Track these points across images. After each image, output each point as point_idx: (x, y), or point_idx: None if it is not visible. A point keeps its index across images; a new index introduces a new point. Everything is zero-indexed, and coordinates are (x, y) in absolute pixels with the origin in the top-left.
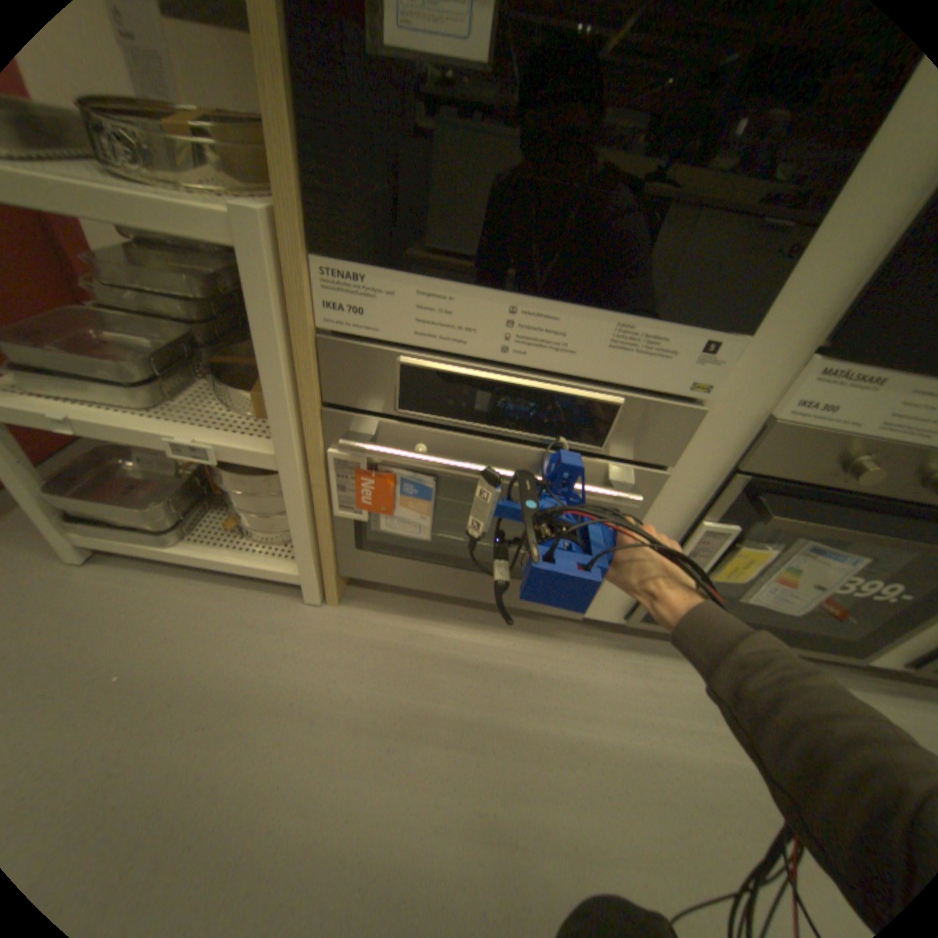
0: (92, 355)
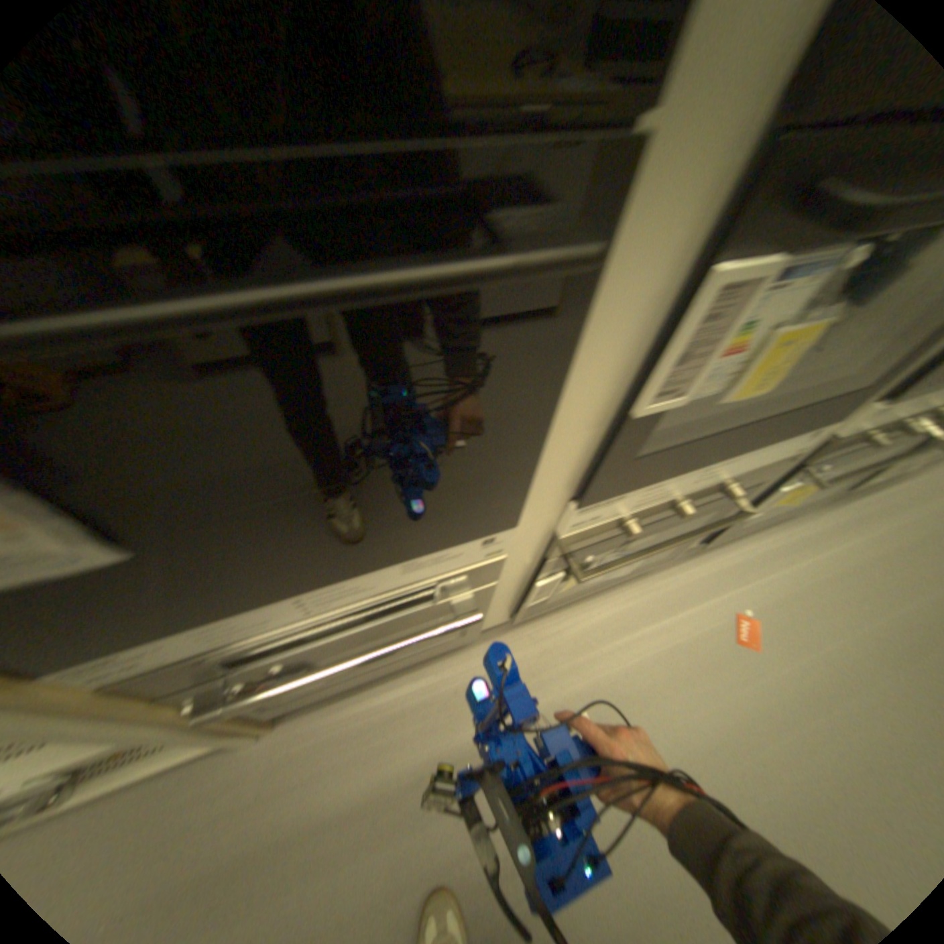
0: None
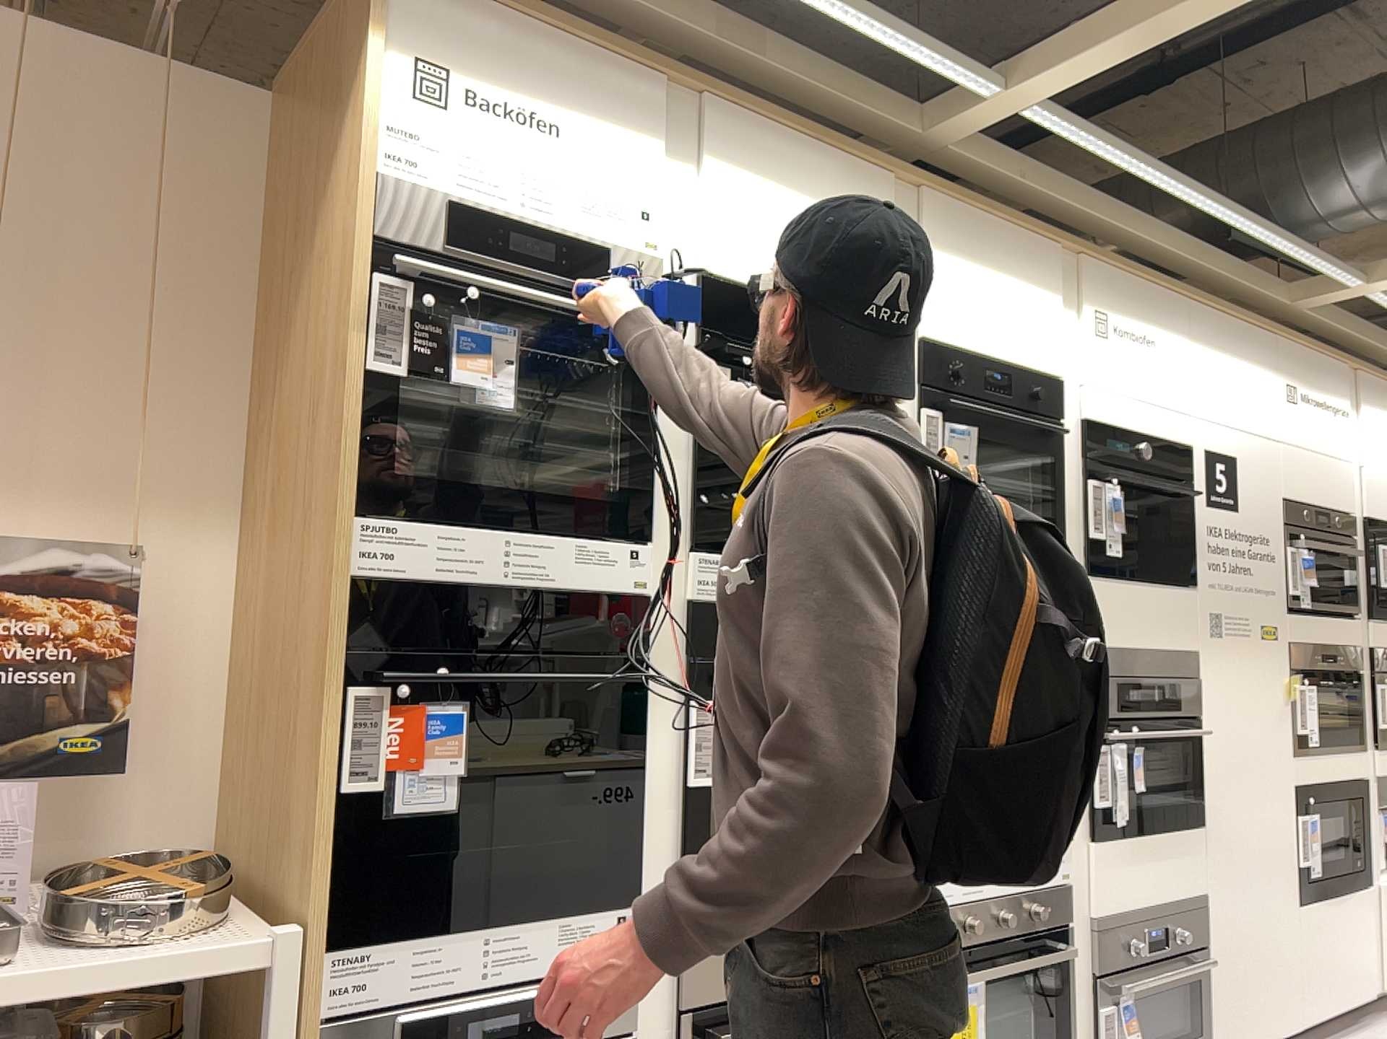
0: None
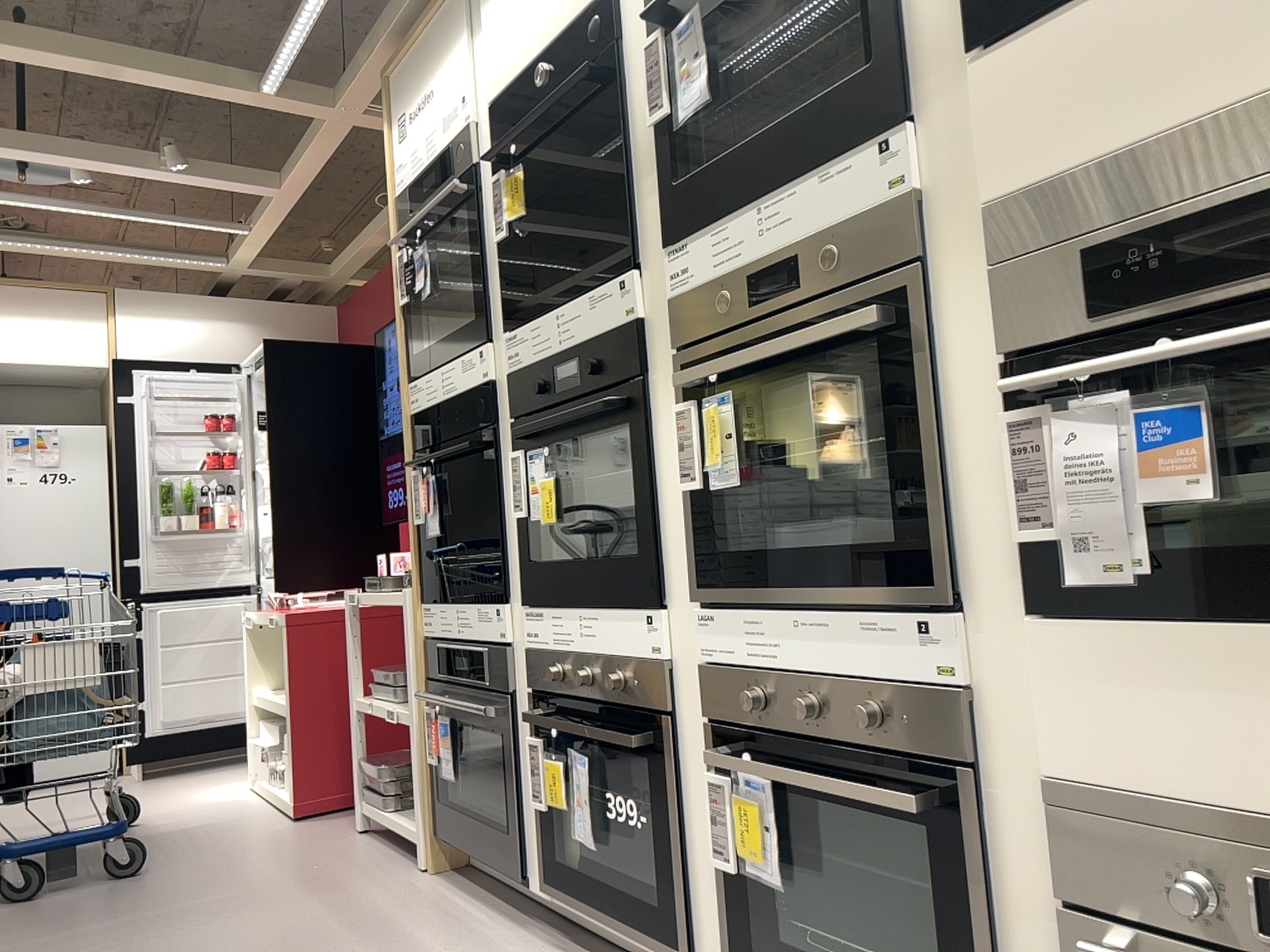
0: (398, 676)
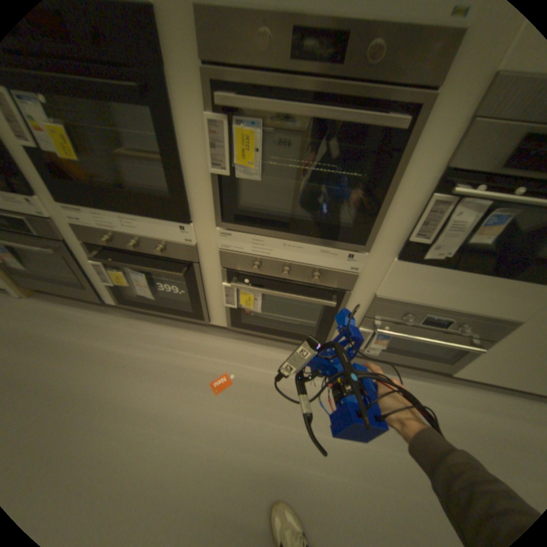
0: None
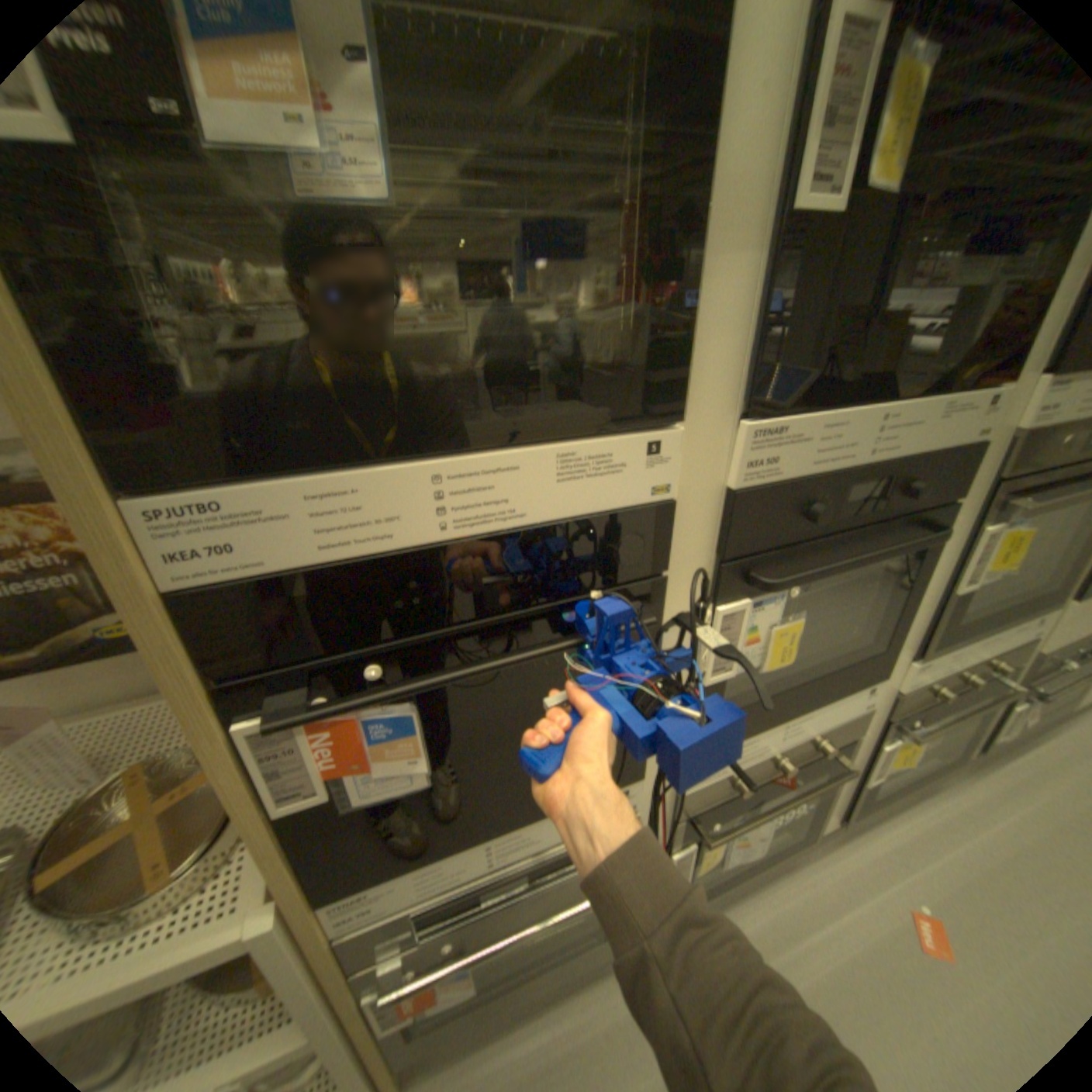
0: None
